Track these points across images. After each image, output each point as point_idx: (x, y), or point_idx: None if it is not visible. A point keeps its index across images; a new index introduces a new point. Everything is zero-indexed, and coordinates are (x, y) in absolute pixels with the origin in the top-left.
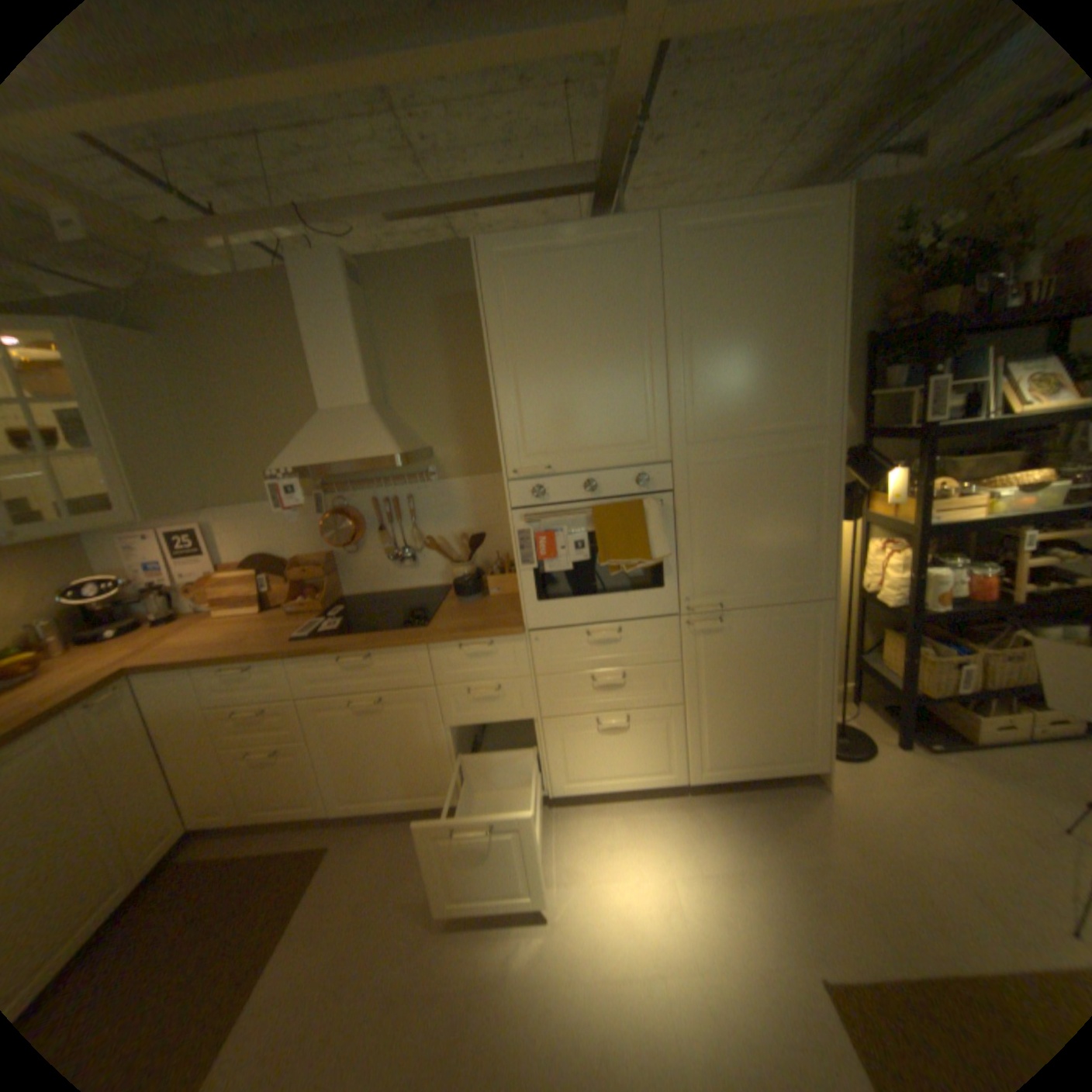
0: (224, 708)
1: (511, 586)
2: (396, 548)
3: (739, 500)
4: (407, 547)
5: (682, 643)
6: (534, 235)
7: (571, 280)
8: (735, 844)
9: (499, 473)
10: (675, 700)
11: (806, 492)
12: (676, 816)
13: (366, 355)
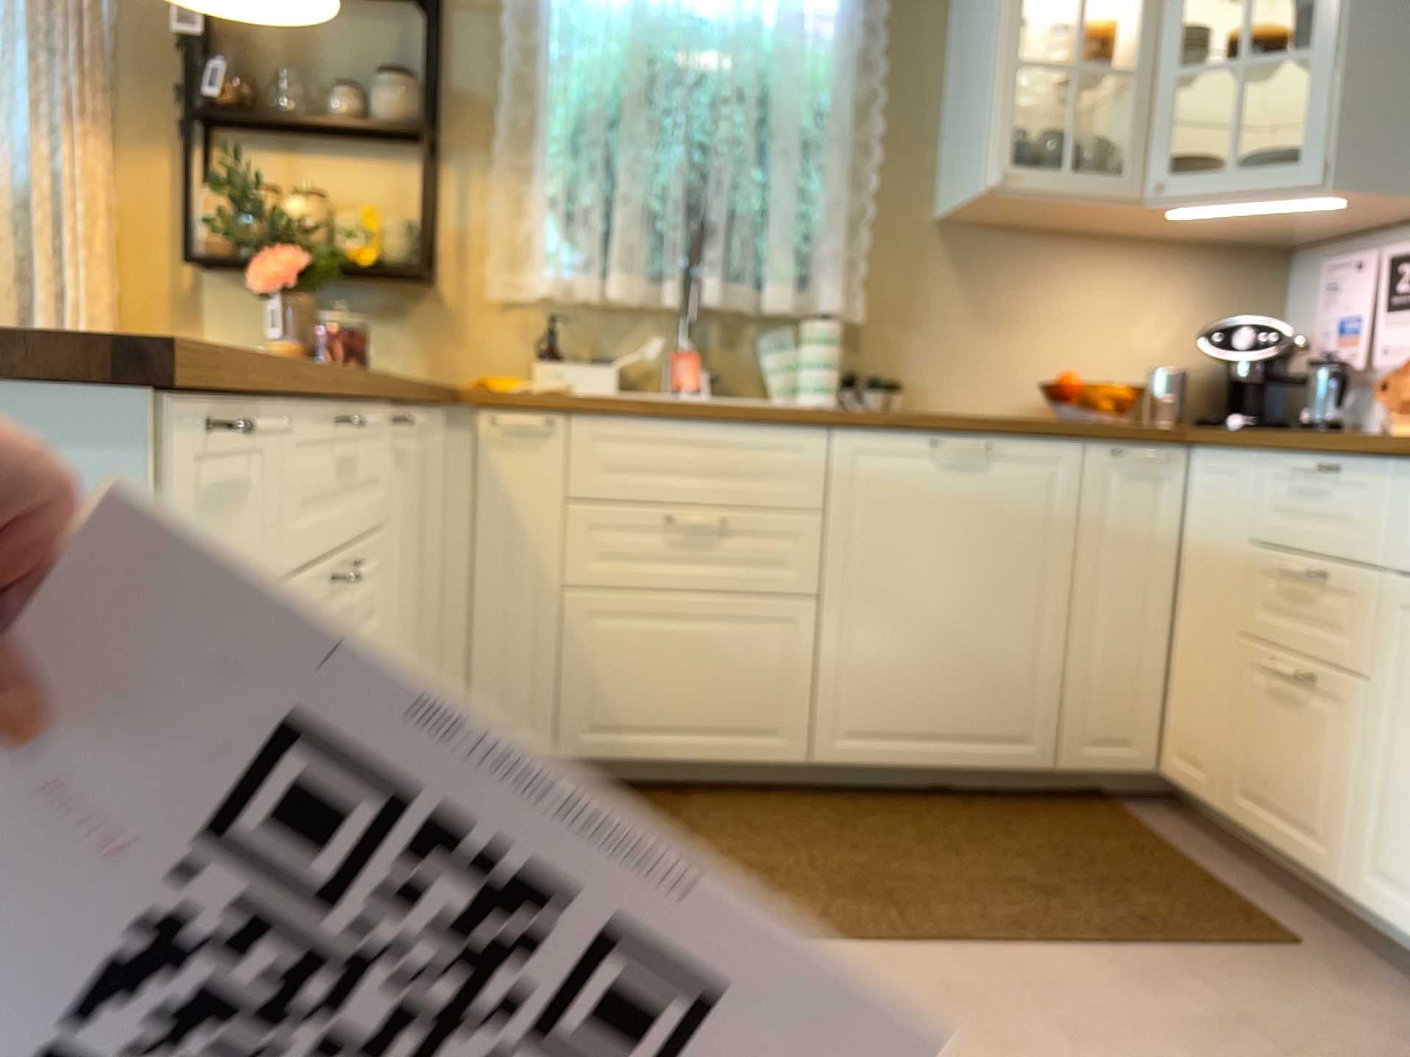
0: (1282, 547)
1: None
2: None
3: None
4: None
5: None
6: None
7: None
8: None
9: None
10: None
11: None
12: None
13: None
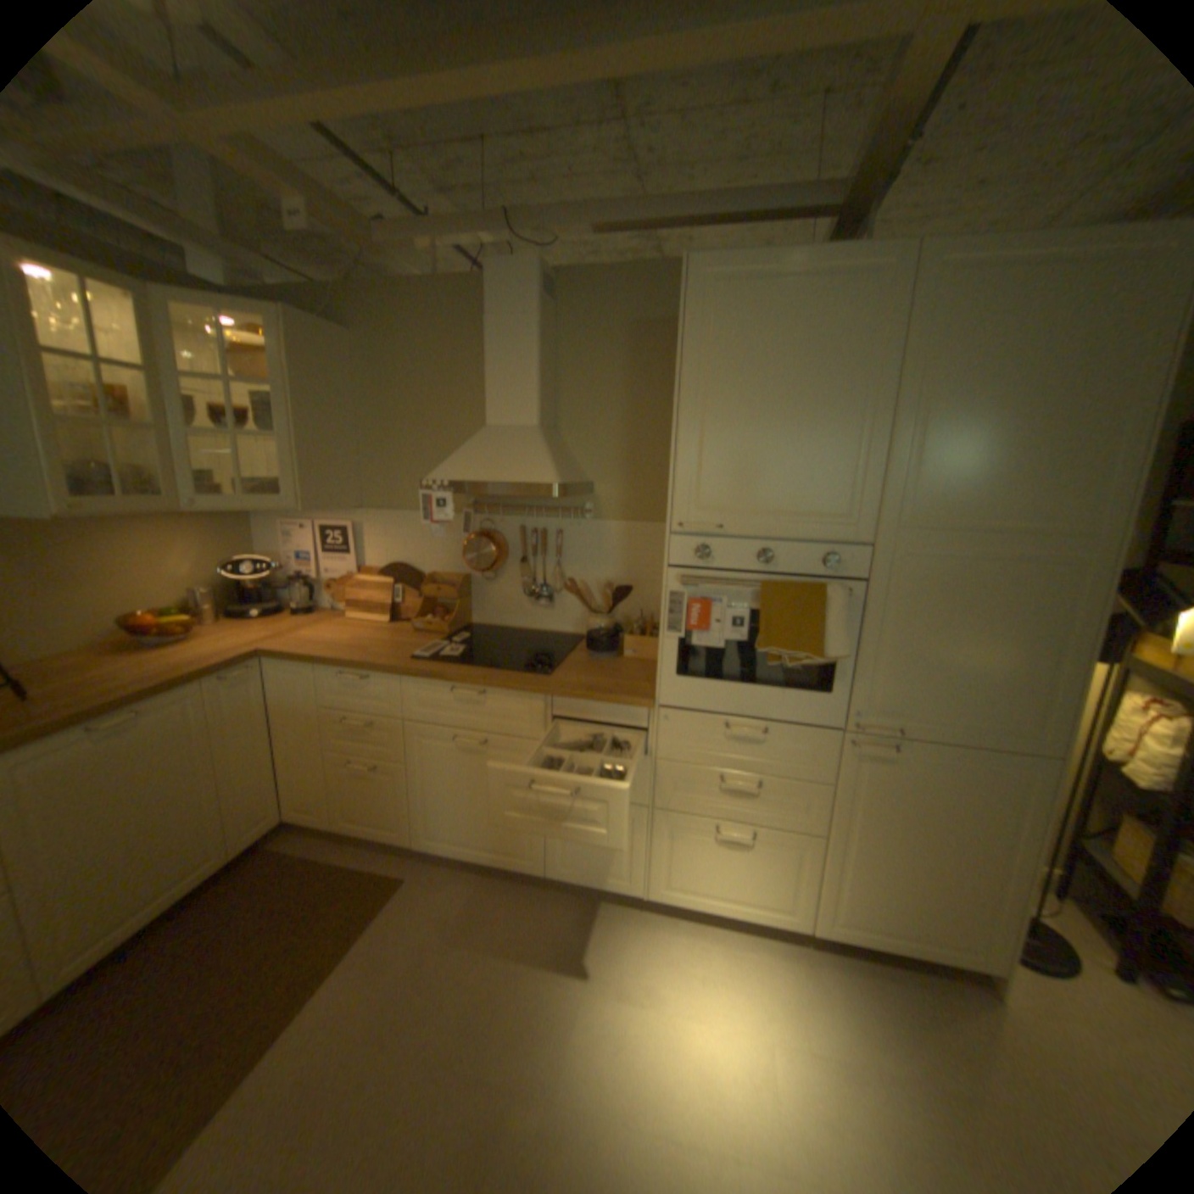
0: (338, 709)
1: (649, 650)
2: (535, 583)
3: (954, 608)
4: (547, 585)
5: (842, 765)
6: (760, 256)
7: (793, 312)
8: (860, 1027)
9: (661, 523)
10: (818, 830)
11: (1052, 615)
12: (790, 967)
13: (546, 373)
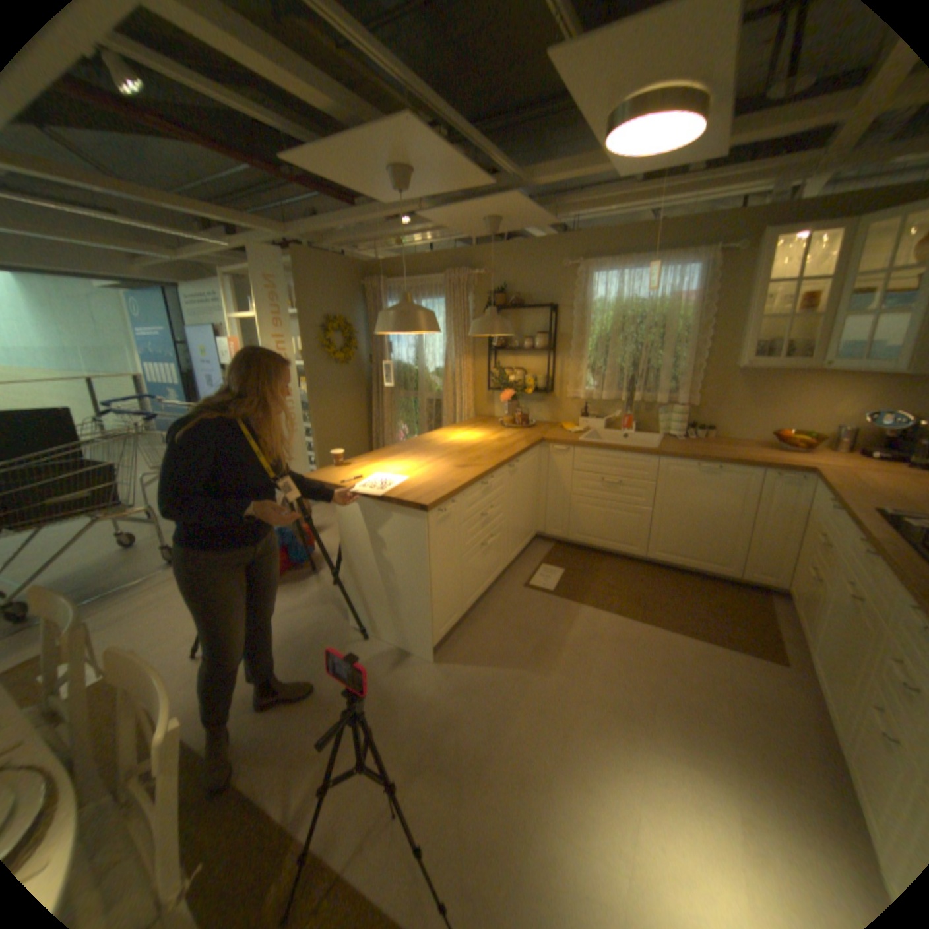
0: (826, 528)
1: None
2: None
3: None
4: None
5: None
6: None
7: None
8: None
9: None
10: None
11: None
12: None
13: None
